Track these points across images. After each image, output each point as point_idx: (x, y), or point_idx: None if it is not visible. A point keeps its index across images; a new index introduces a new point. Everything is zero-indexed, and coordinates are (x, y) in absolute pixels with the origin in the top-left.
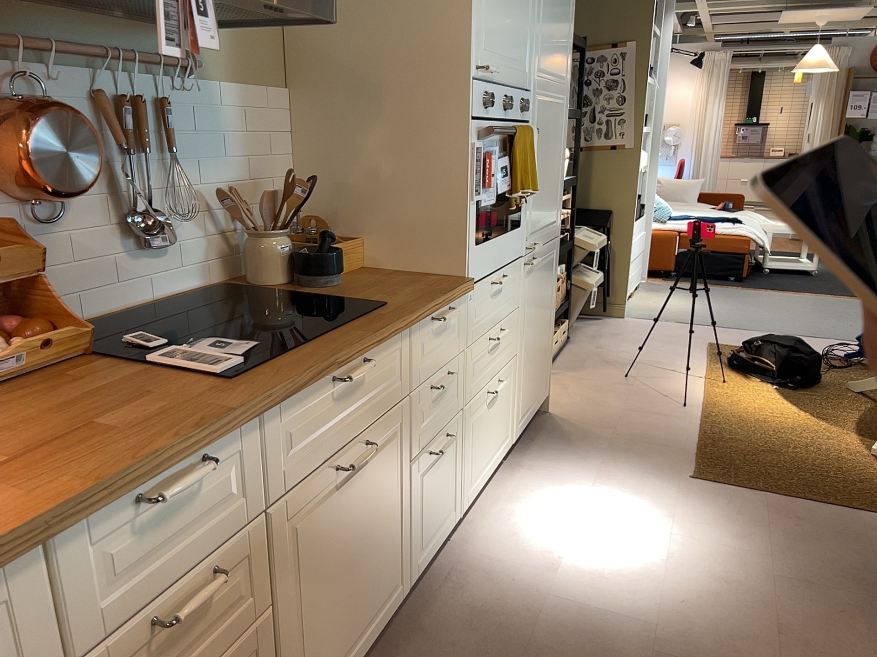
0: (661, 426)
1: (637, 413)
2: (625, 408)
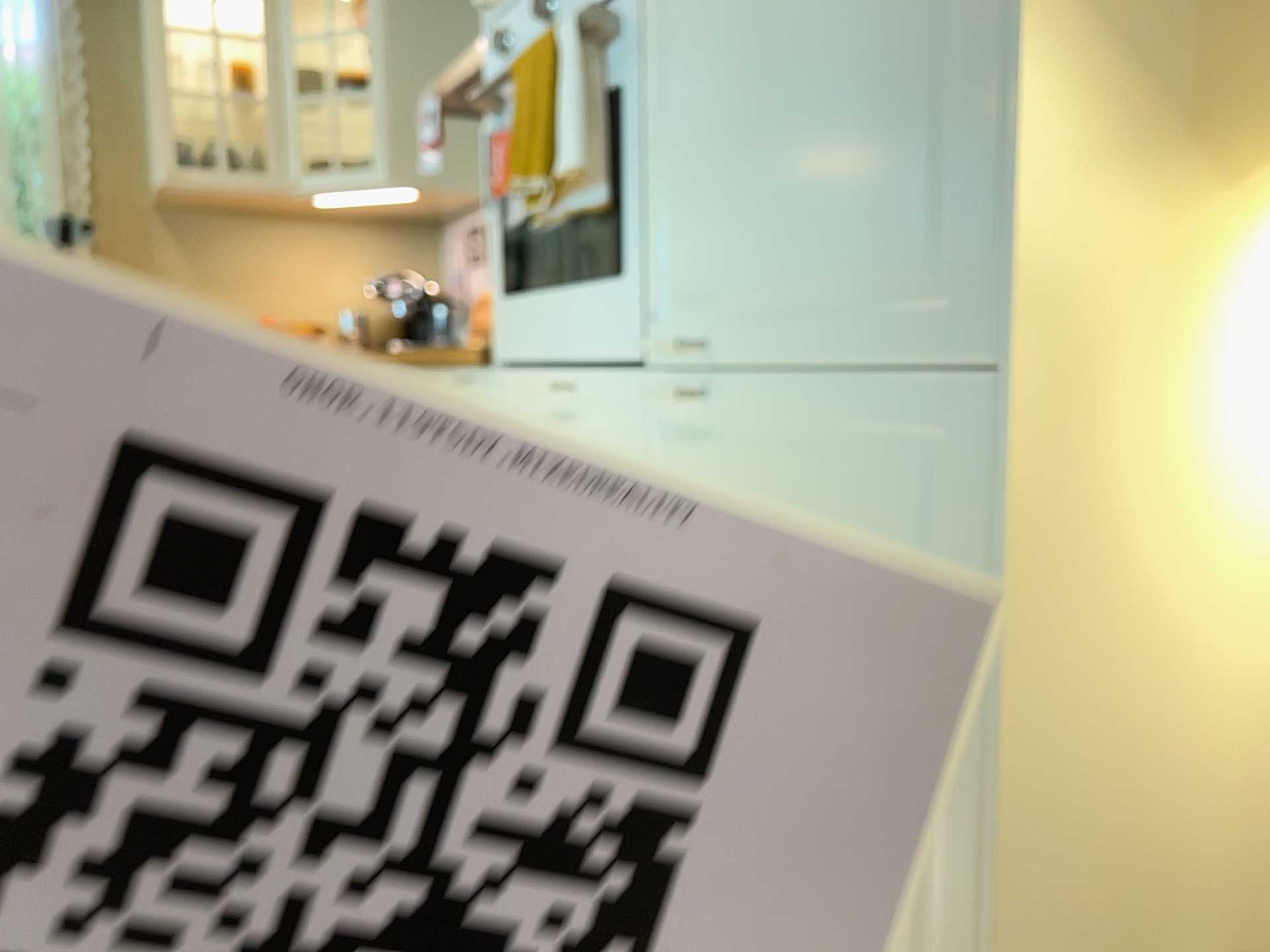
0: None
1: None
2: None
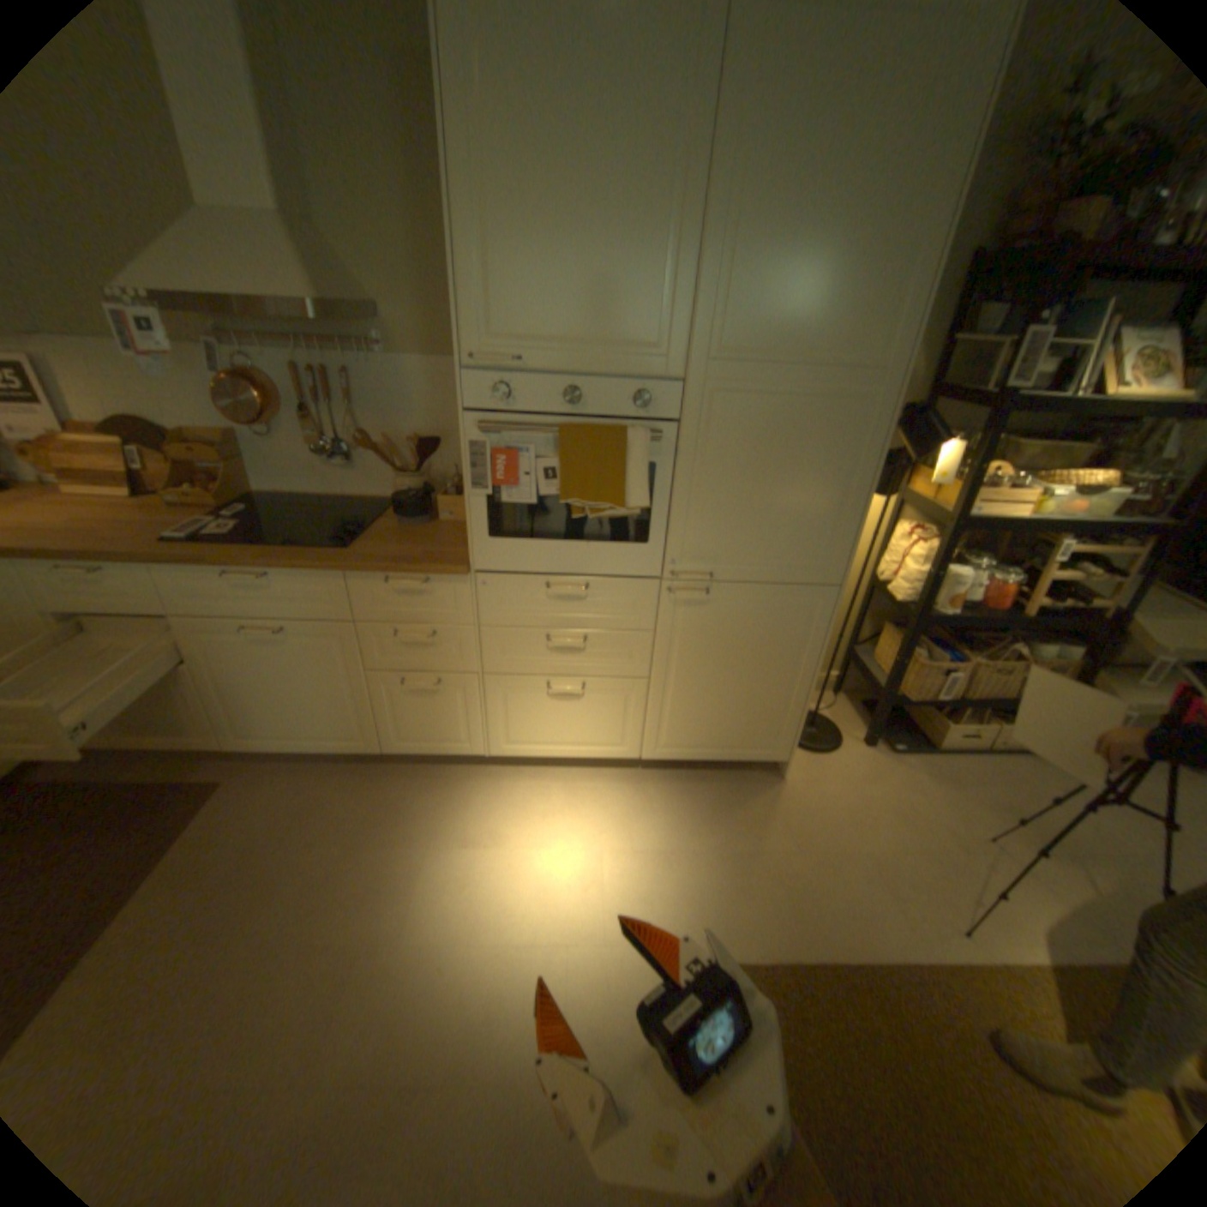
0: (857, 912)
1: (874, 874)
2: (876, 858)
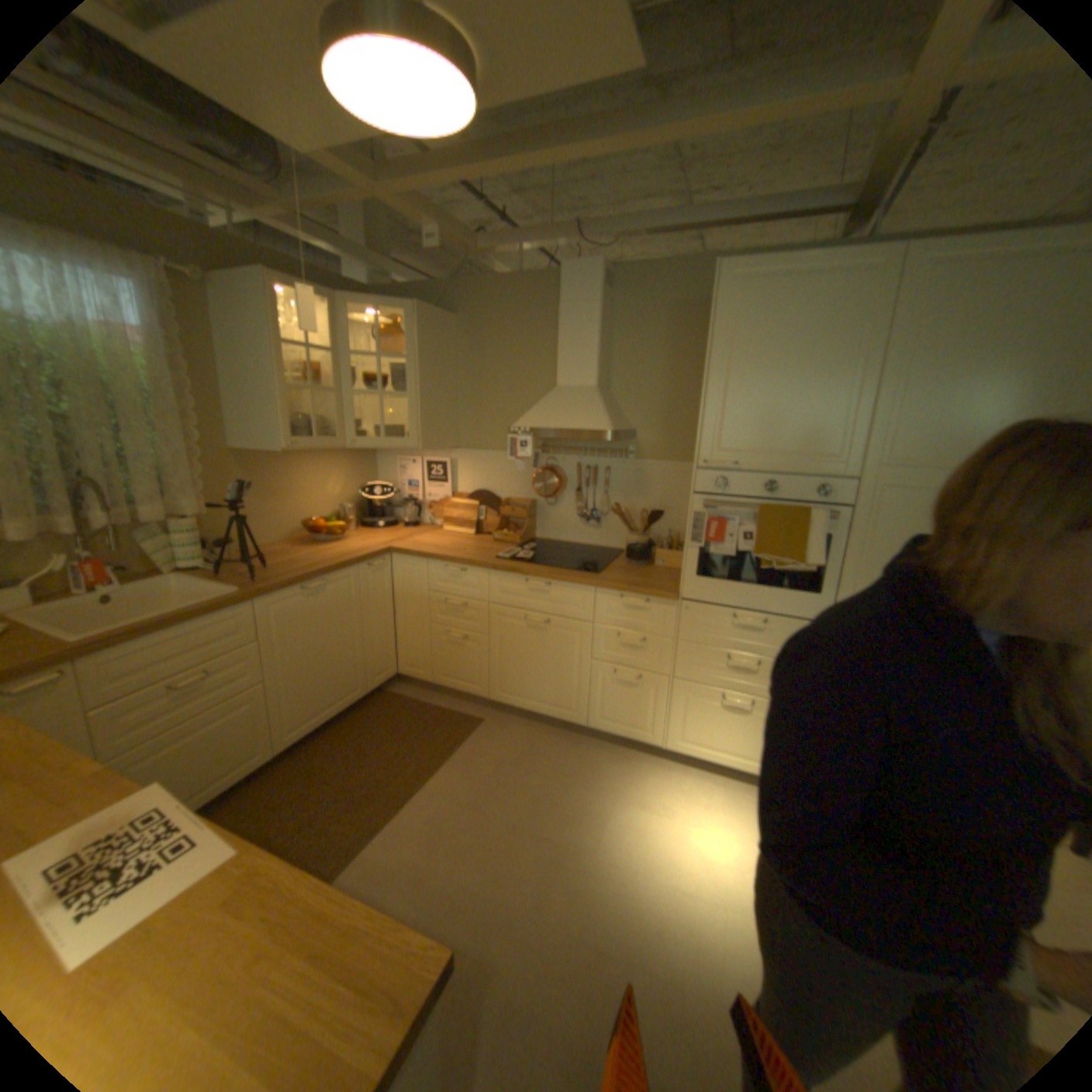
0: None
1: None
2: None
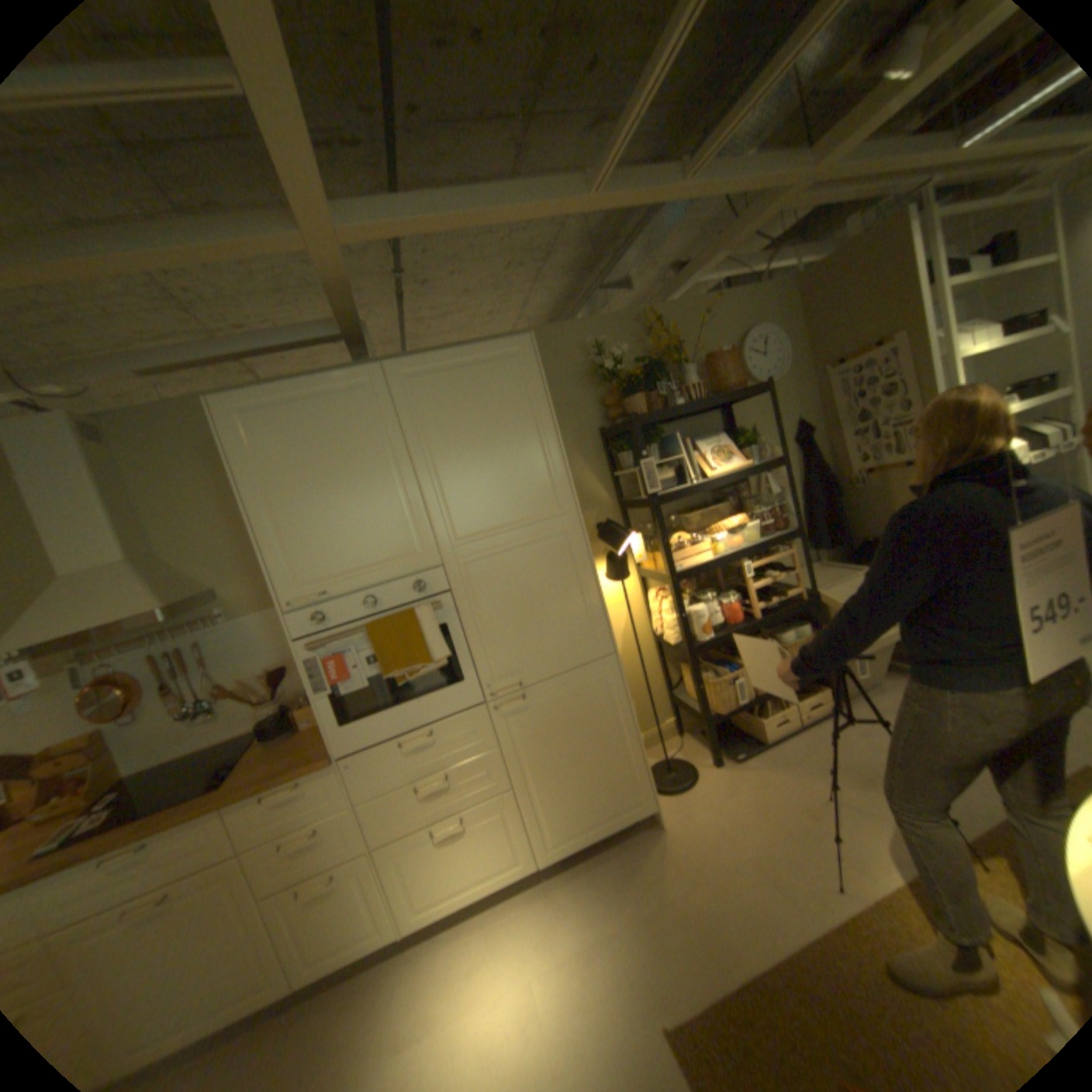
0: (754, 918)
1: (756, 876)
2: (753, 861)
